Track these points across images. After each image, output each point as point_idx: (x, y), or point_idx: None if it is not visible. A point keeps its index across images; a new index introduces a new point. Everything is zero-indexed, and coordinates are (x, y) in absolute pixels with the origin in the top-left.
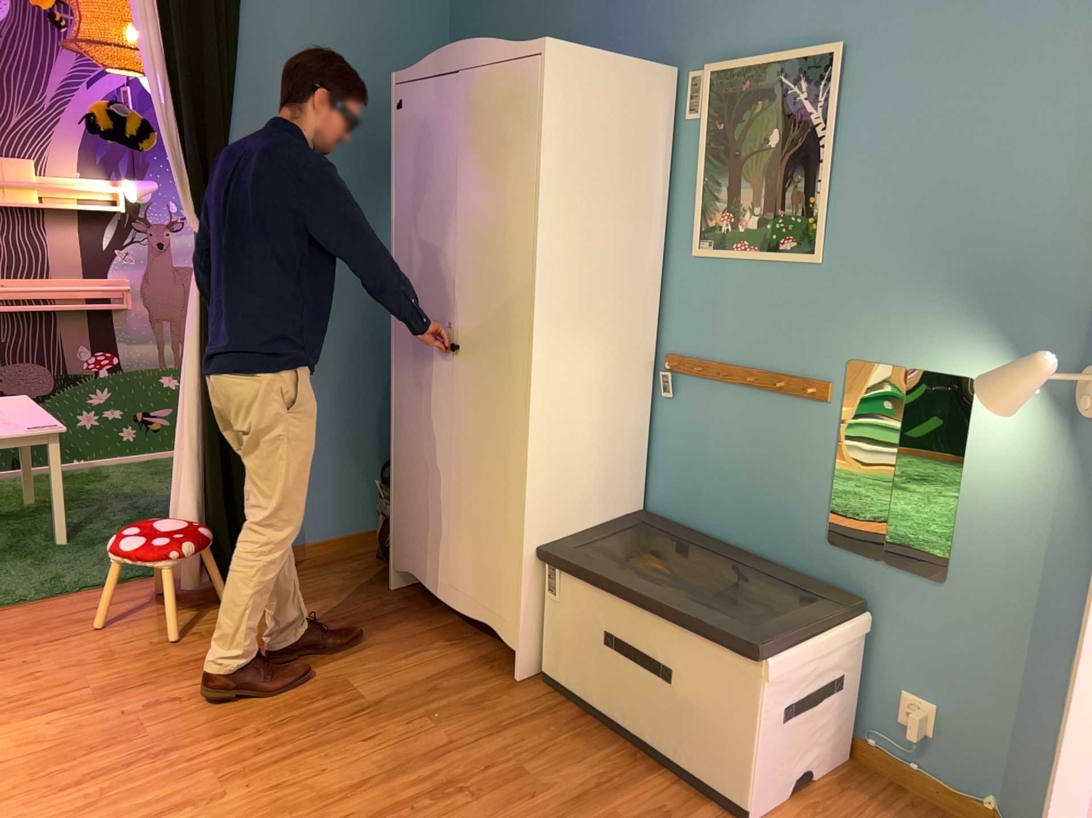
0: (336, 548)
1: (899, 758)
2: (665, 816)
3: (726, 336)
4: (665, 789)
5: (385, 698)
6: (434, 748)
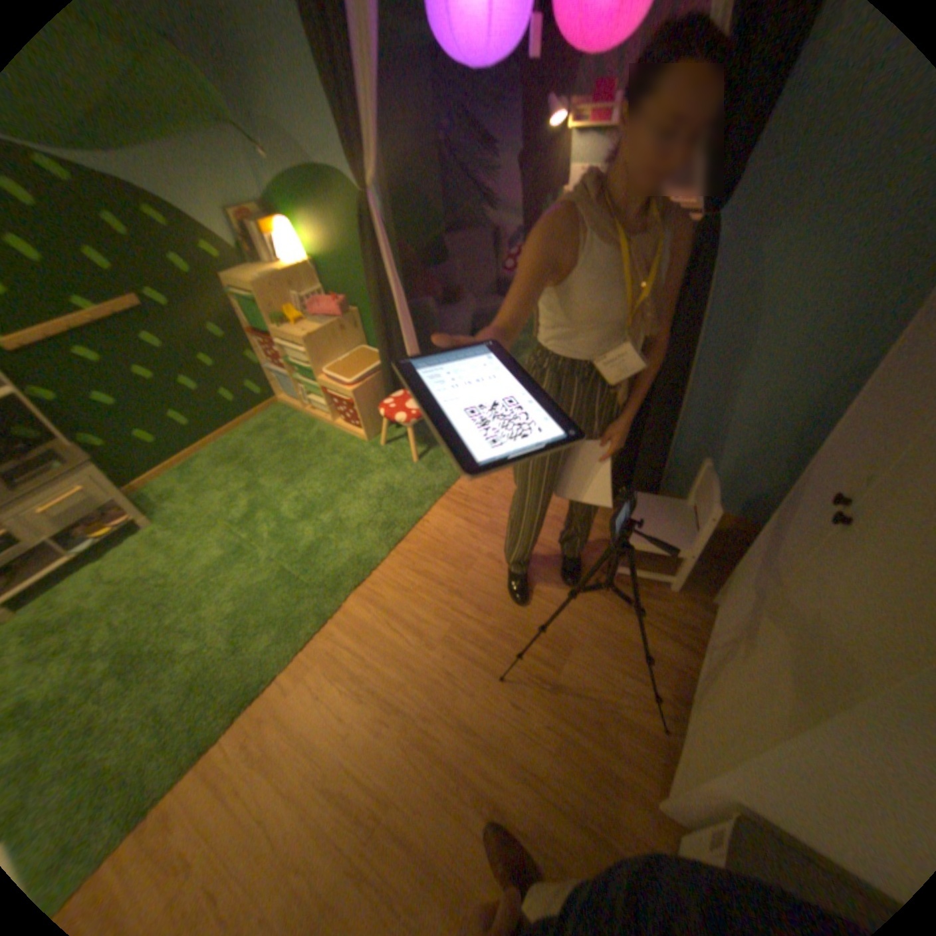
0: (733, 528)
1: None
2: None
3: None
4: None
5: (567, 693)
6: (527, 771)
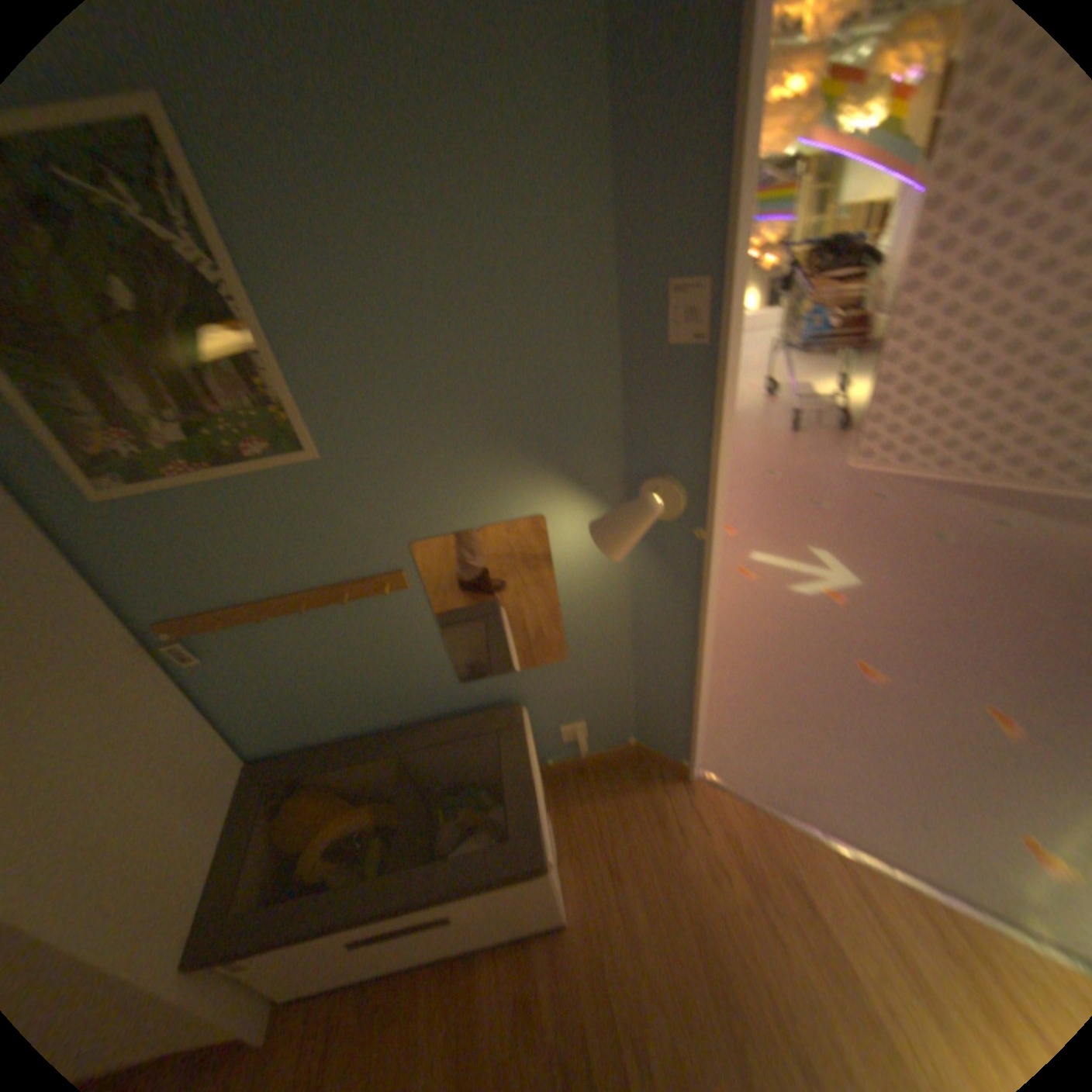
0: None
1: (569, 756)
2: (520, 1005)
3: (227, 574)
4: (491, 976)
5: None
6: None
